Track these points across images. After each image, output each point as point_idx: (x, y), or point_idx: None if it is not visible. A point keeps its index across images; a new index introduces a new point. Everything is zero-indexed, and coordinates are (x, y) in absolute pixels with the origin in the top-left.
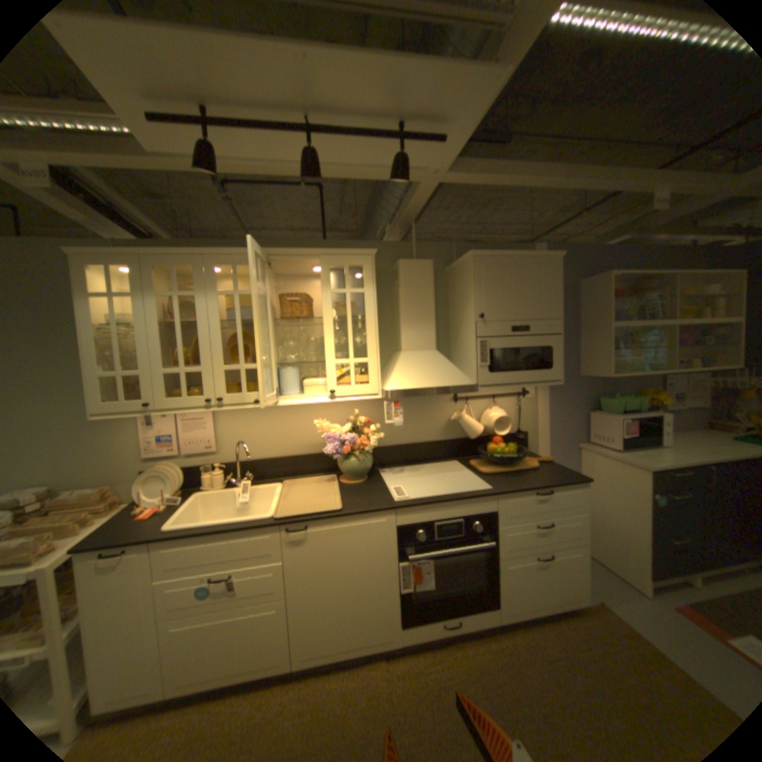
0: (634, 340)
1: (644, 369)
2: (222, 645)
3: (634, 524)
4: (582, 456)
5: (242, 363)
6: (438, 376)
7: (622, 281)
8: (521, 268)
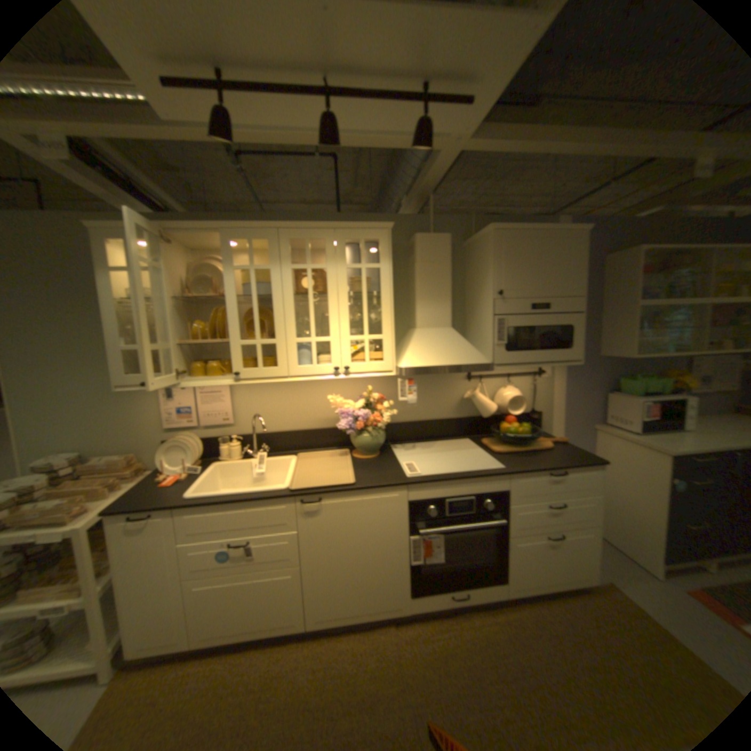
0: (660, 319)
1: (669, 350)
2: (242, 604)
3: (649, 508)
4: (597, 437)
5: (259, 338)
6: (453, 355)
7: (651, 256)
8: (544, 242)
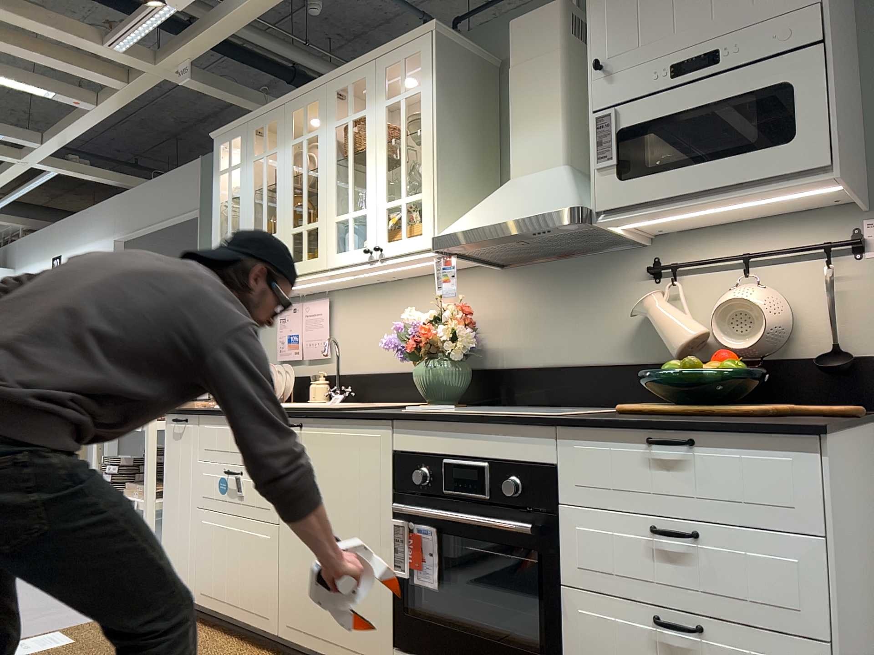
0: None
1: None
2: (230, 558)
3: None
4: None
5: (303, 222)
6: (521, 205)
7: None
8: None
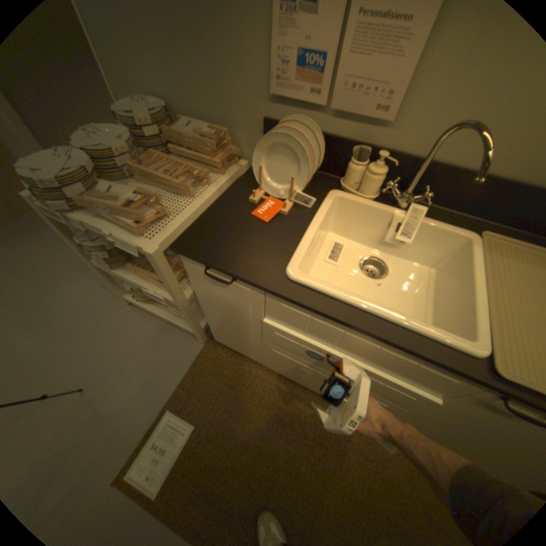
0: None
1: None
2: (318, 379)
3: None
4: None
5: None
6: None
7: None
8: None
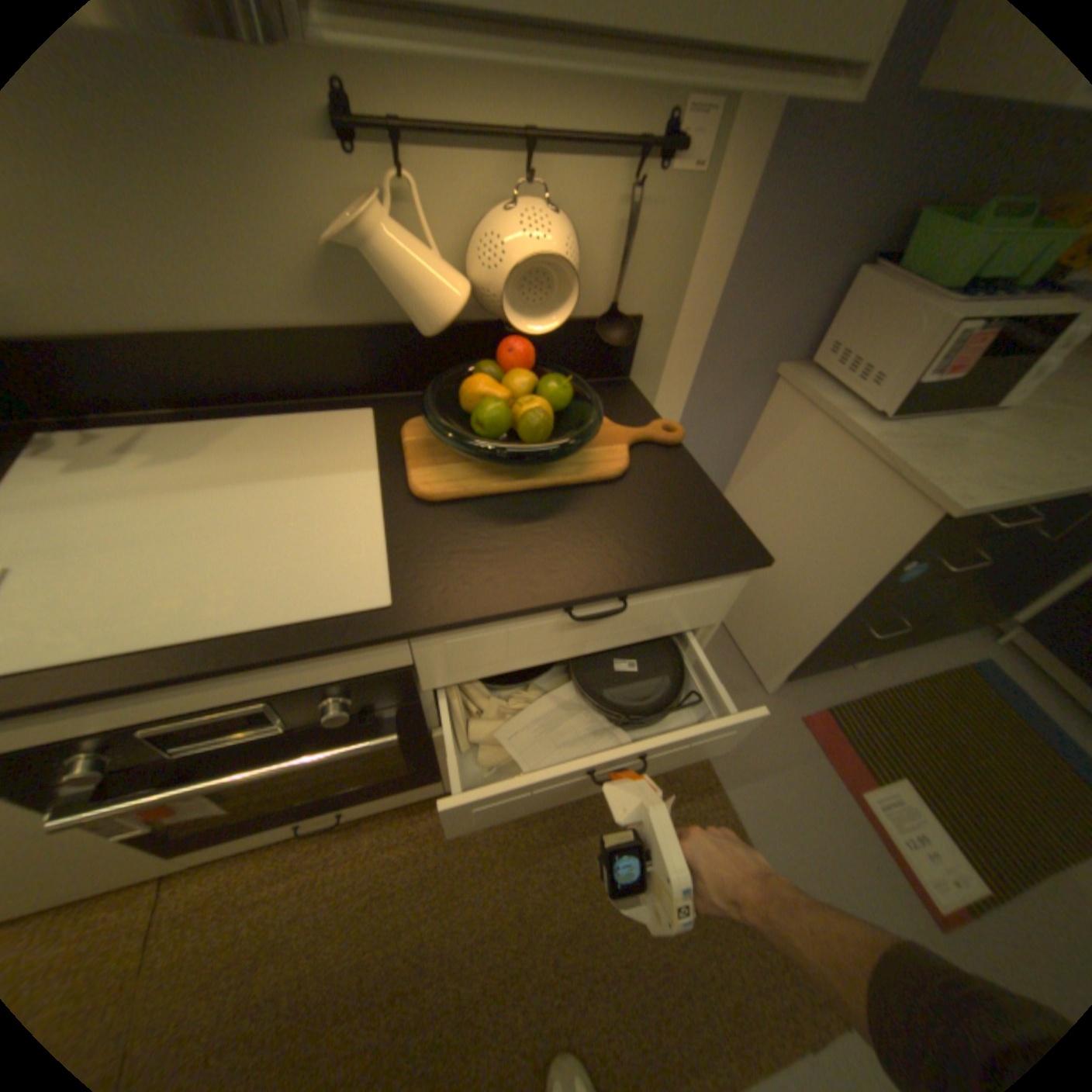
0: None
1: None
2: None
3: (812, 586)
4: (772, 395)
5: None
6: None
7: None
8: None
